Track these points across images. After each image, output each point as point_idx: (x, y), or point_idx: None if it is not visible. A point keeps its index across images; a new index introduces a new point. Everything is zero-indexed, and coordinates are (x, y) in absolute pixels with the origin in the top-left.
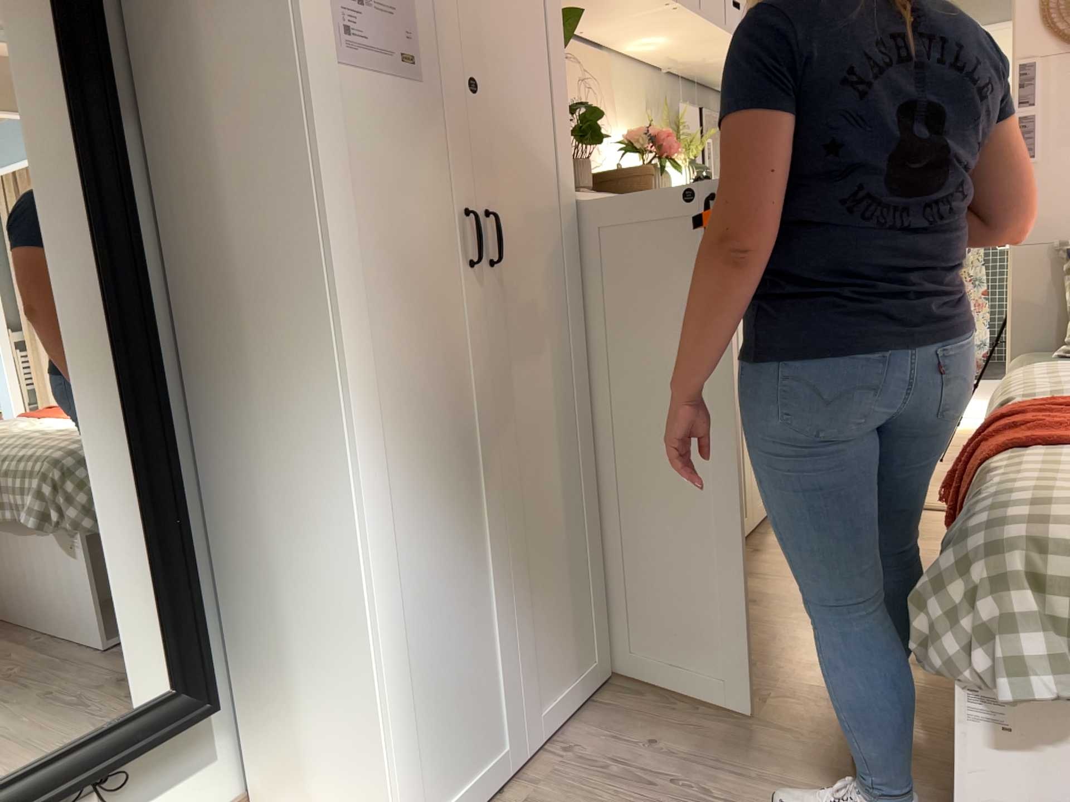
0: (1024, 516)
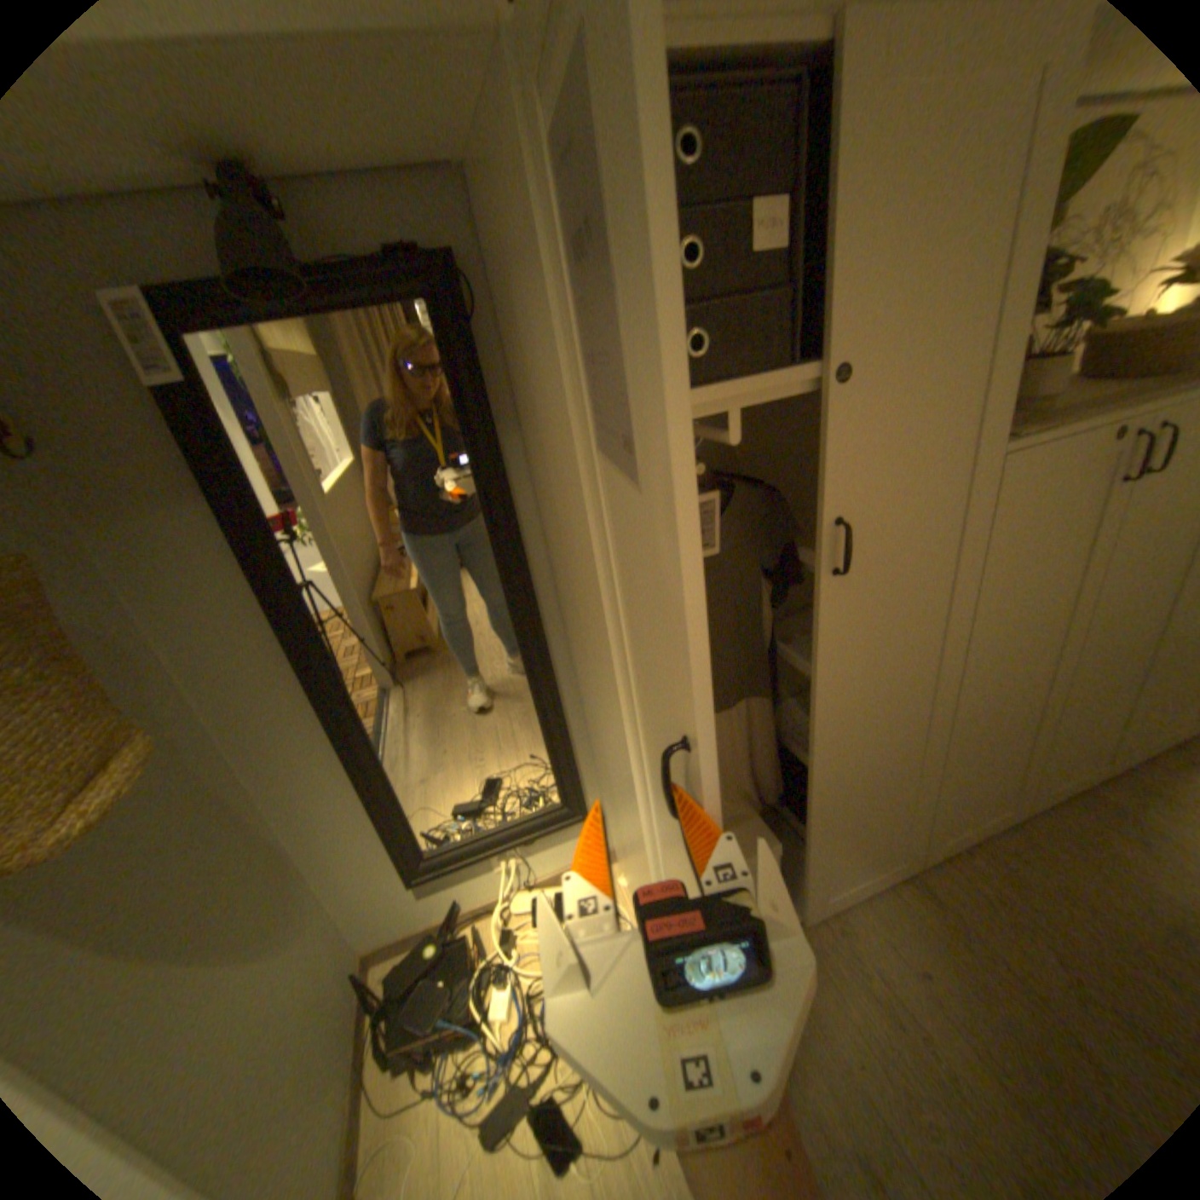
0: None
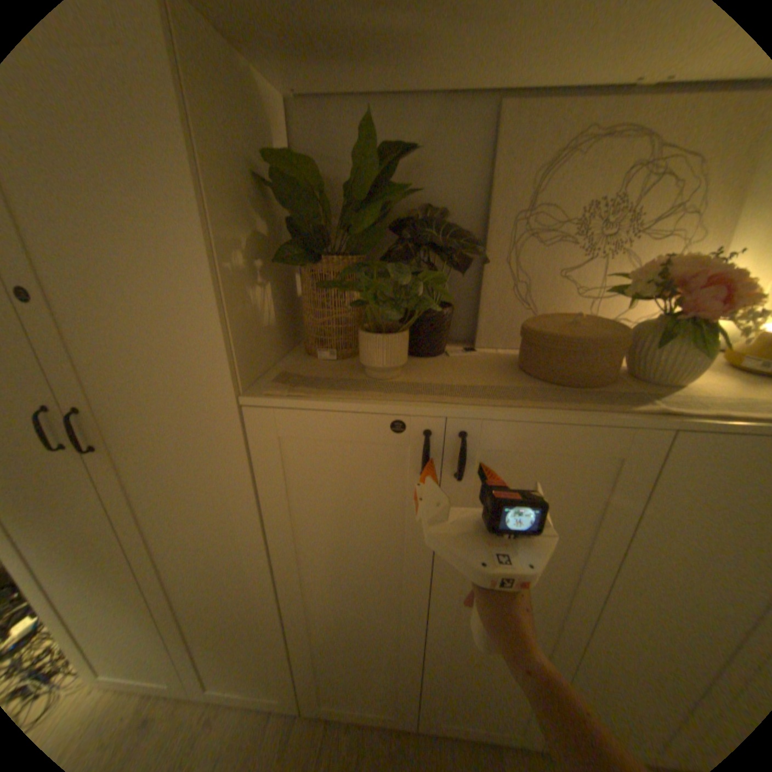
0: None
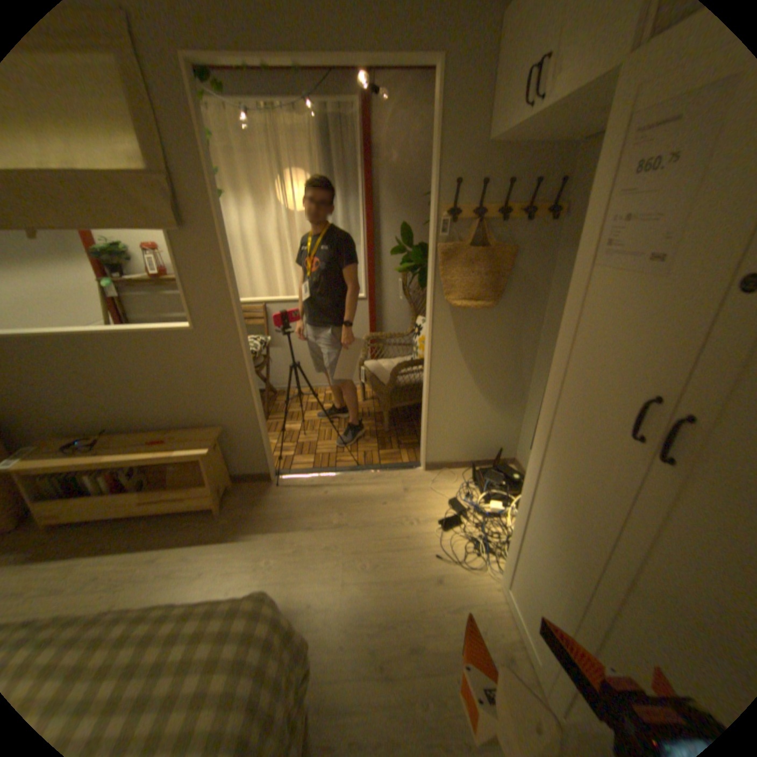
0: (234, 634)
